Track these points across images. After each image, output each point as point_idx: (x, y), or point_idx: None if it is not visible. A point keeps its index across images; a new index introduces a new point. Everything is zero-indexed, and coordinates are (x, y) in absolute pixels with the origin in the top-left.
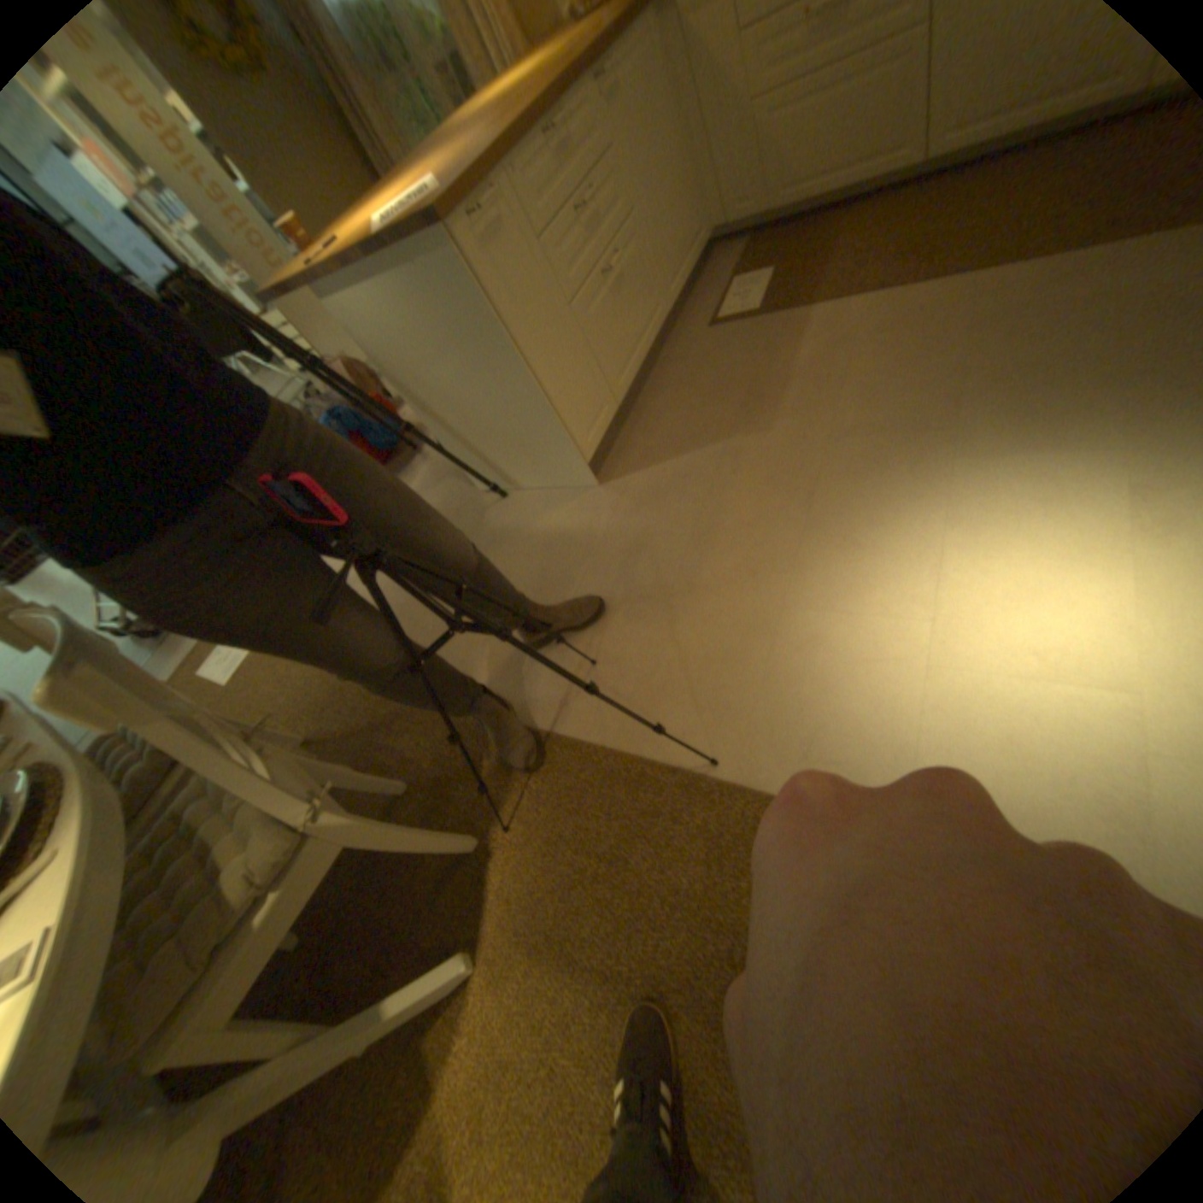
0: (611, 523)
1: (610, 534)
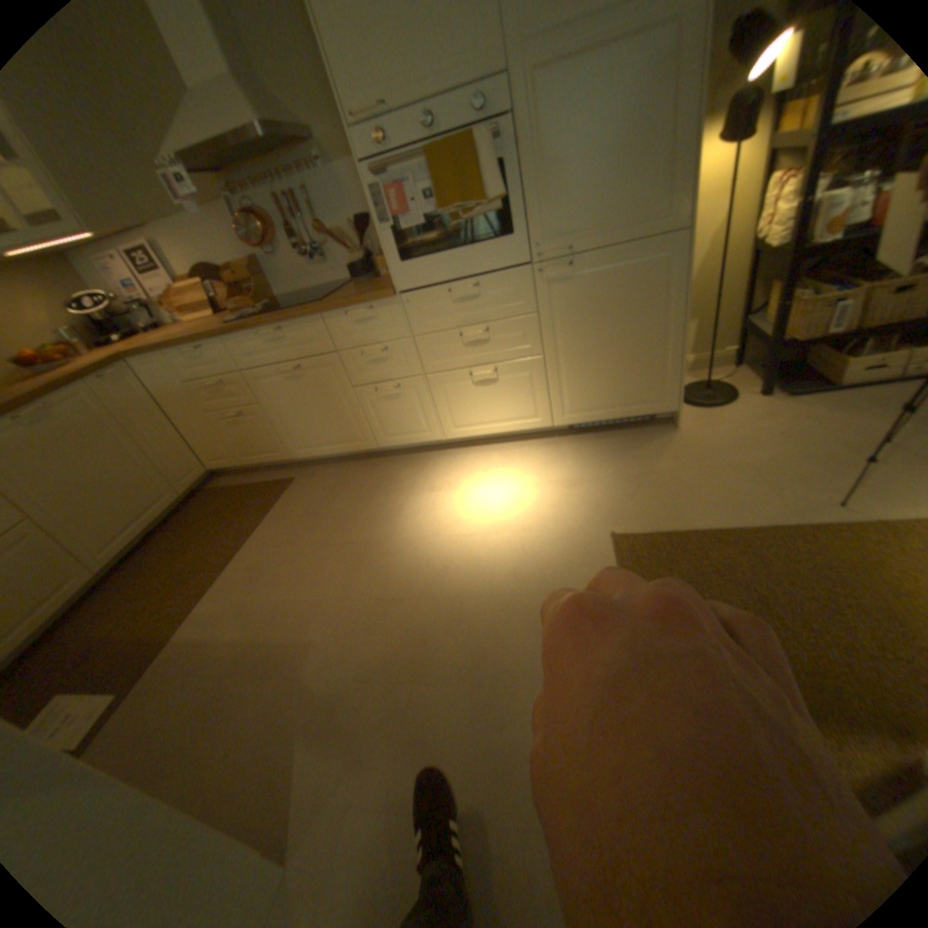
0: (368, 809)
1: (386, 804)
